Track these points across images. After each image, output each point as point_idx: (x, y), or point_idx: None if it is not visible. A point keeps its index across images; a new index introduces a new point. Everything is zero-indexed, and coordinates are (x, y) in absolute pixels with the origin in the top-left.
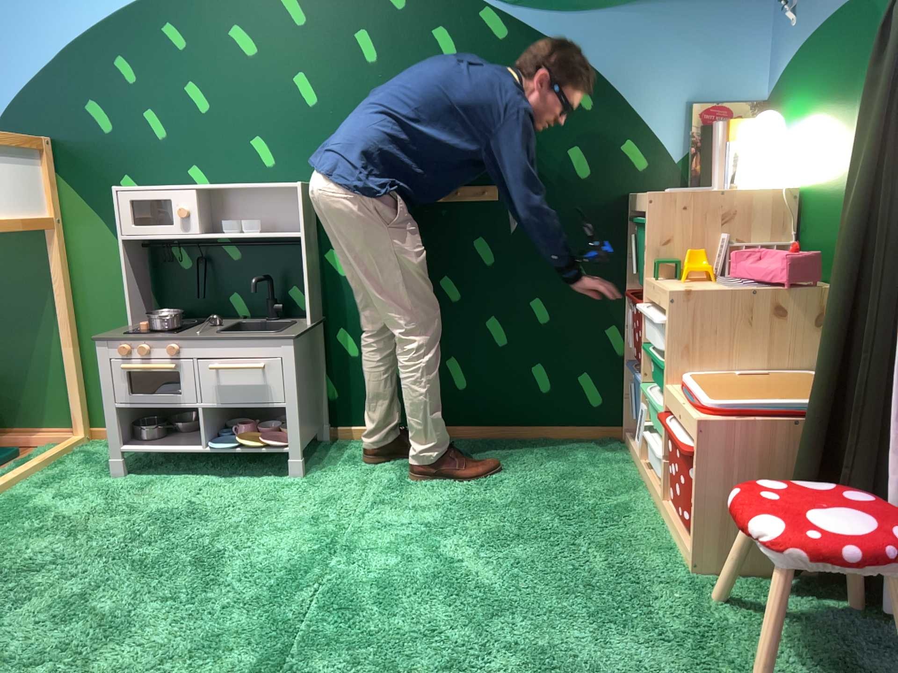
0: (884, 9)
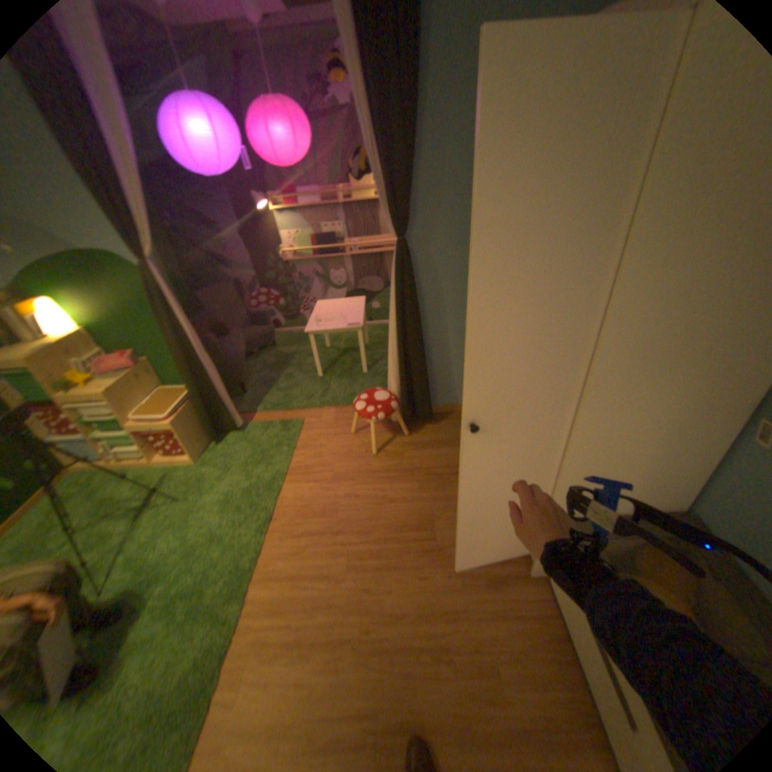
0: (103, 260)
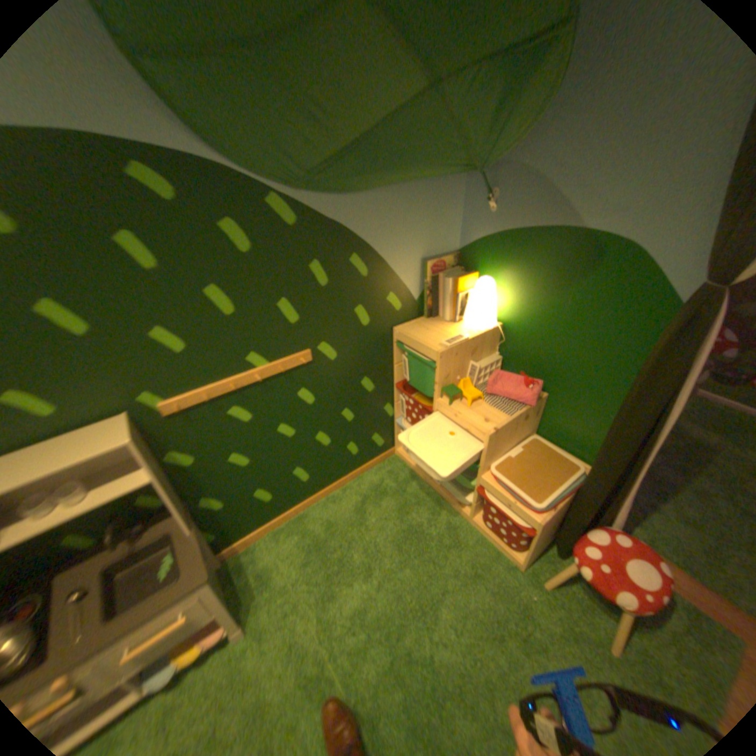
0: (611, 252)
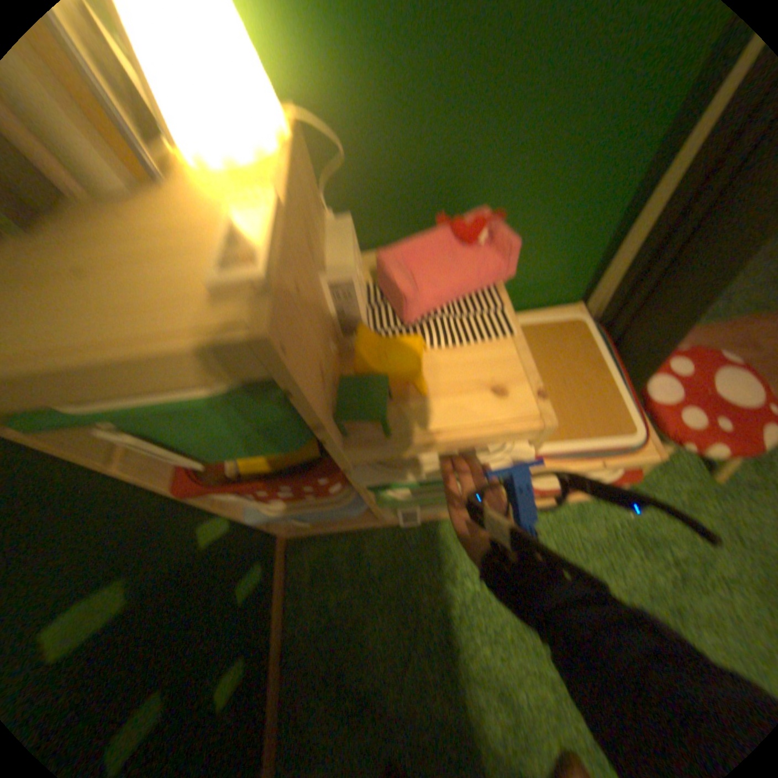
0: None
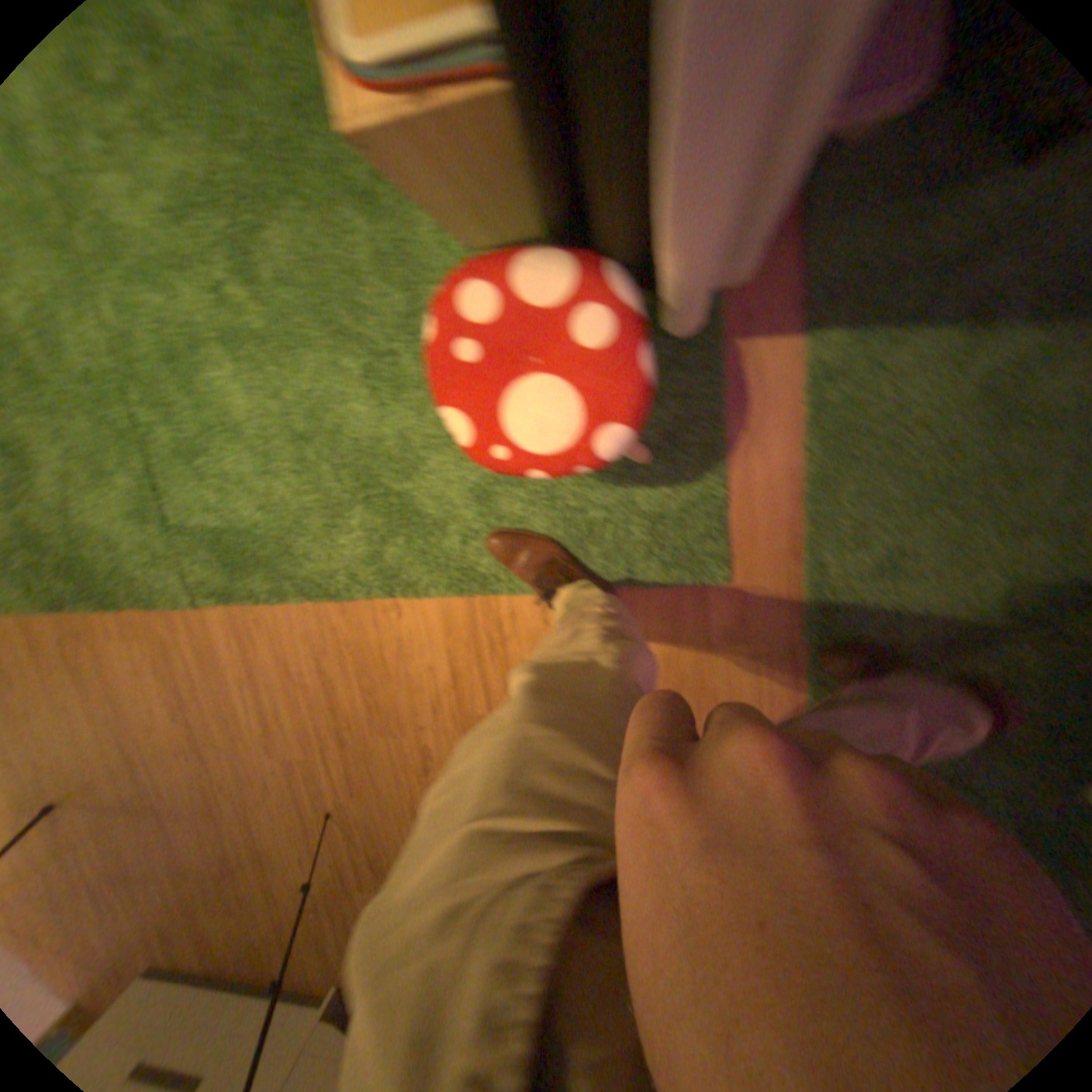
0: None
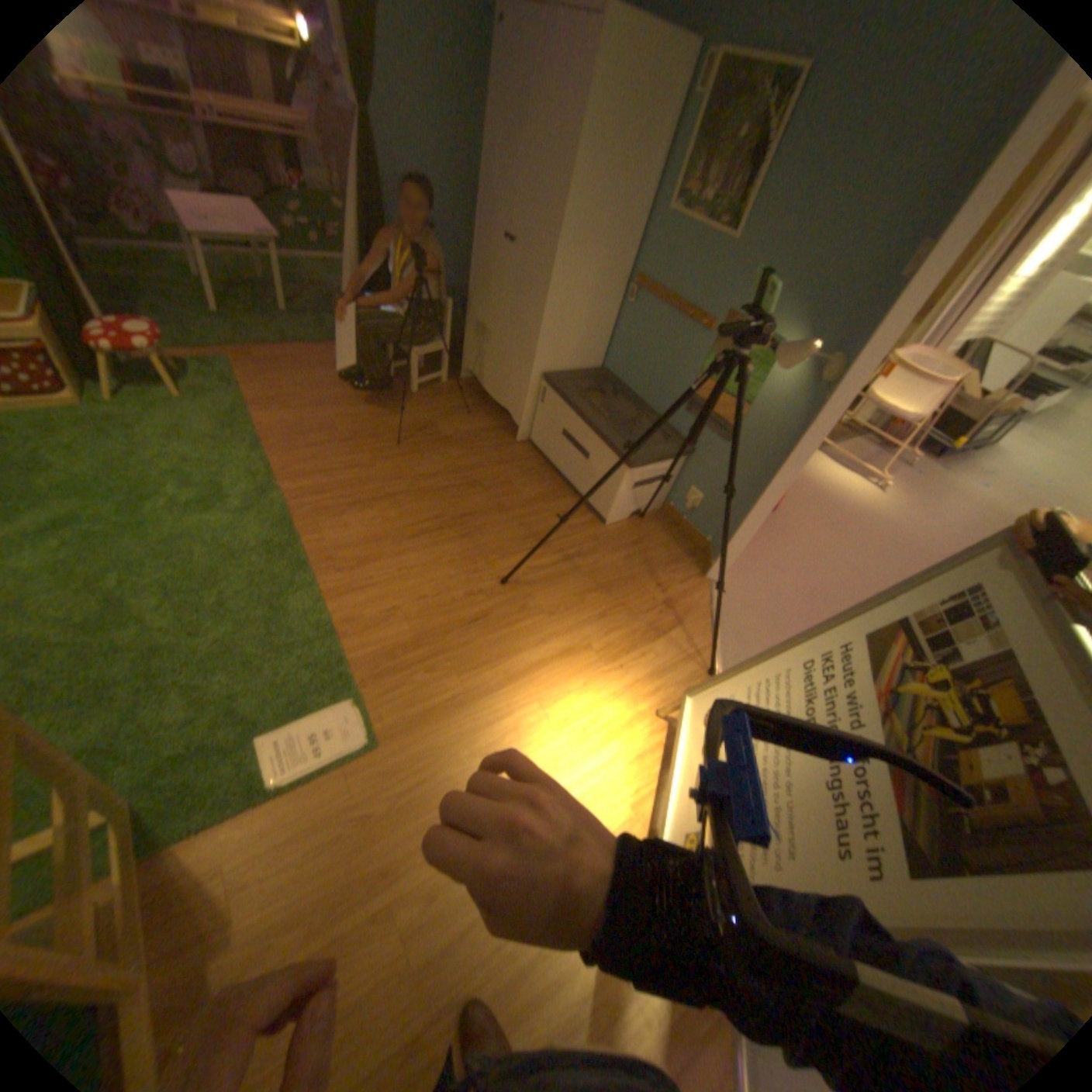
0: None
